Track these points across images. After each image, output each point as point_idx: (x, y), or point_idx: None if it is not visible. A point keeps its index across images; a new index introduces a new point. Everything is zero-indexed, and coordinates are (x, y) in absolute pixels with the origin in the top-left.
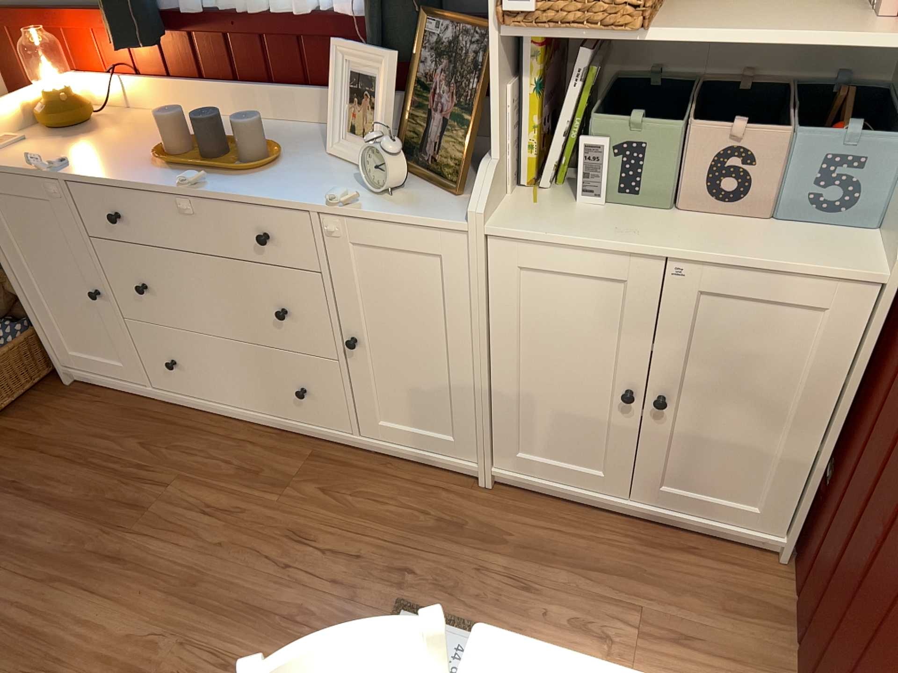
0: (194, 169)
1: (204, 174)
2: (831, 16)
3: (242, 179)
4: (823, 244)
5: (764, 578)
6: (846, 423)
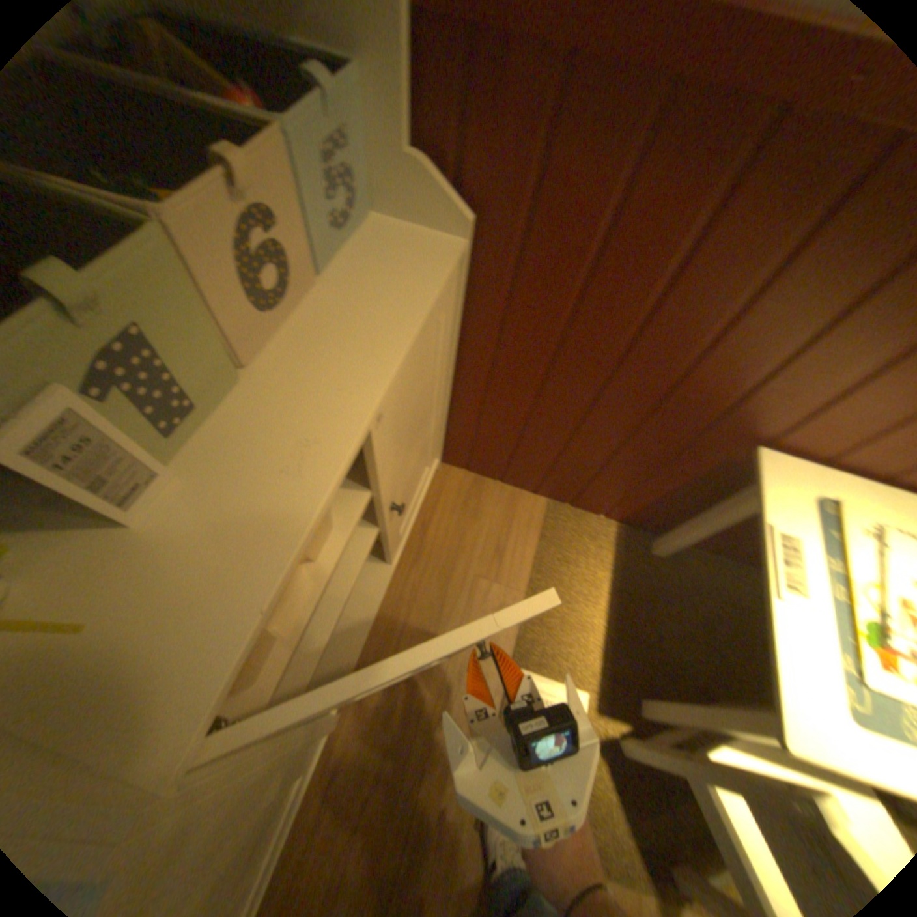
0: None
1: None
2: None
3: None
4: (391, 254)
5: (454, 482)
6: (459, 370)
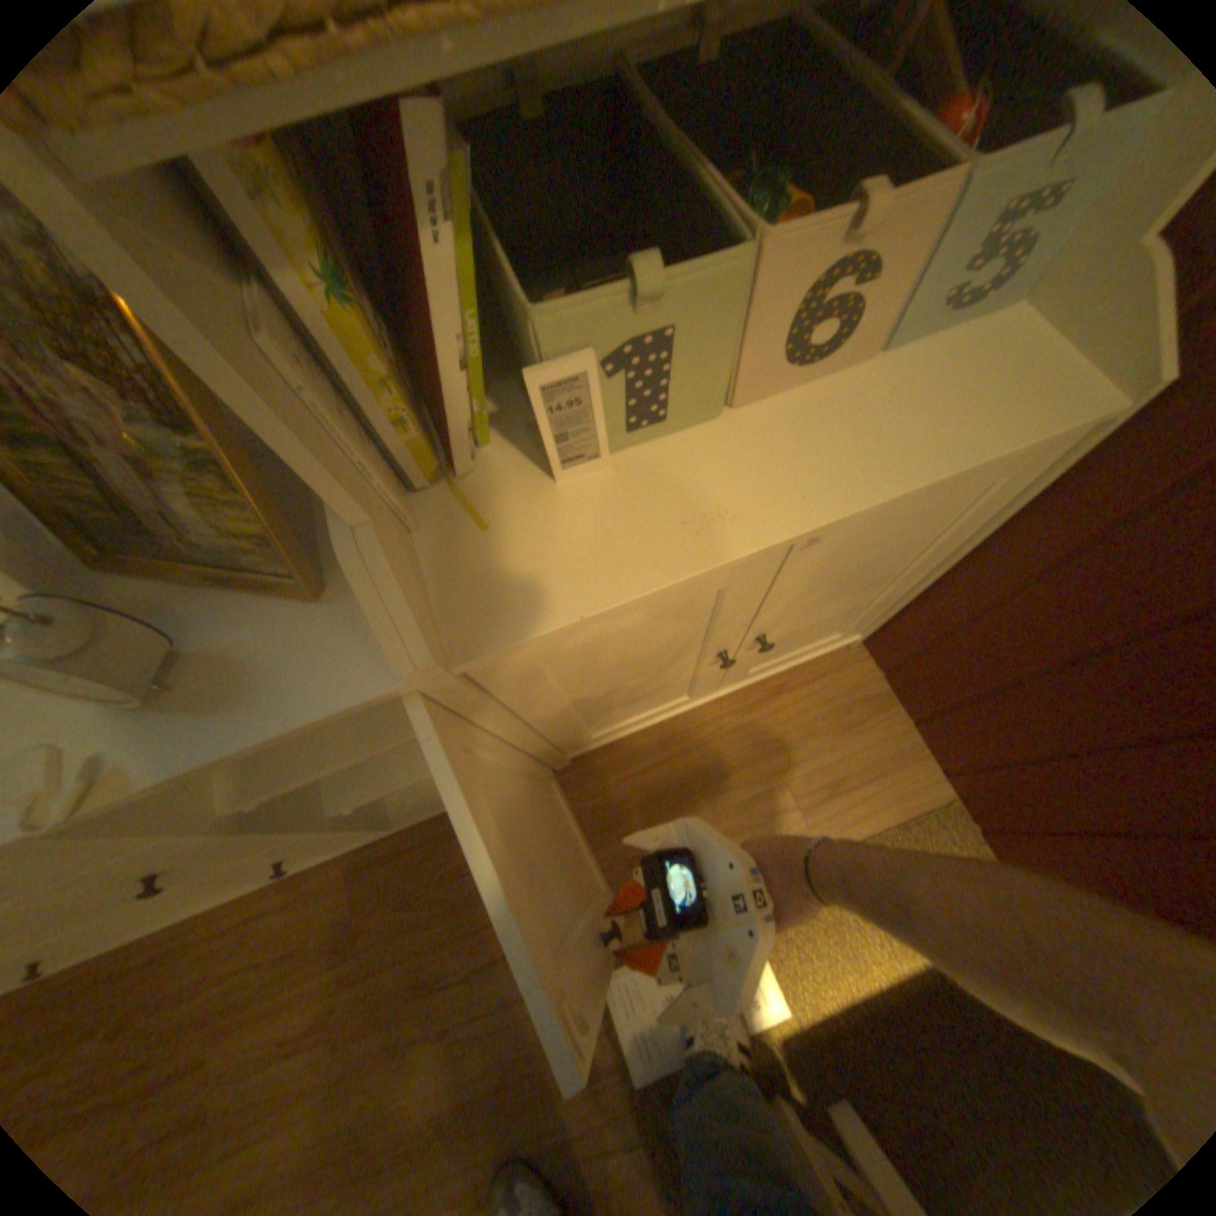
0: None
1: None
2: None
3: None
4: (997, 369)
5: (856, 677)
6: (977, 558)
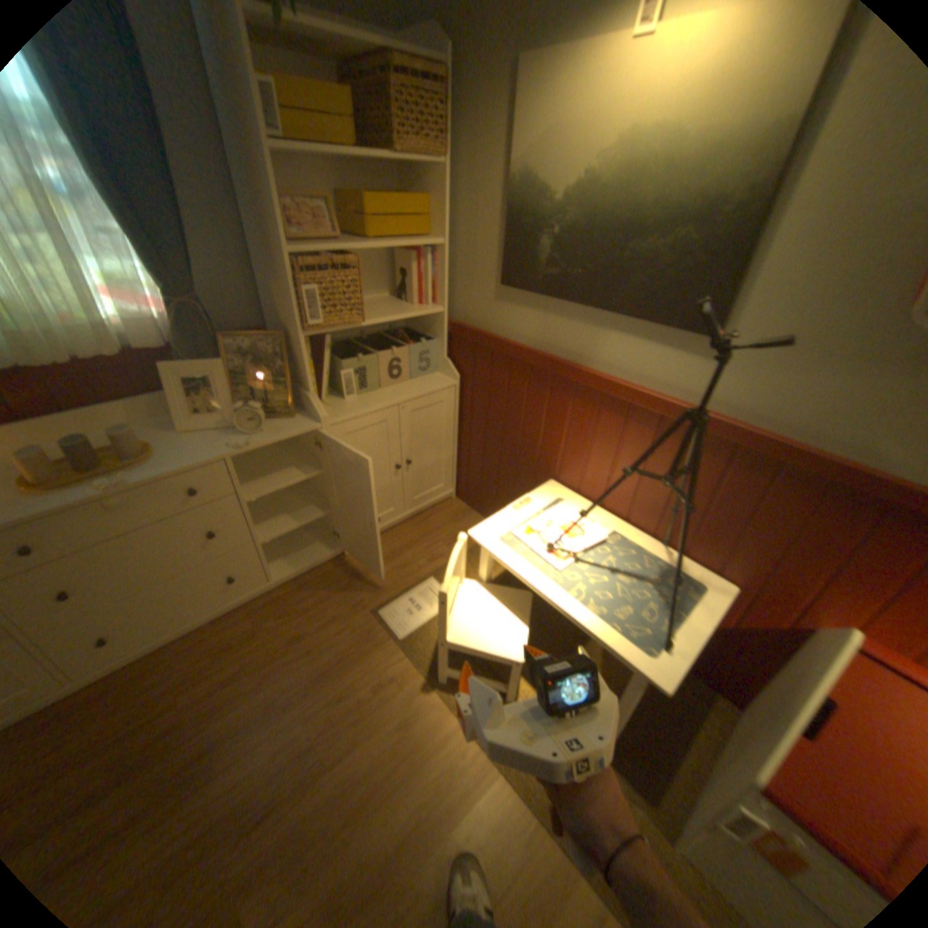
0: (77, 482)
1: (96, 479)
2: (396, 304)
3: (138, 467)
4: (431, 381)
5: (456, 506)
6: (459, 436)
